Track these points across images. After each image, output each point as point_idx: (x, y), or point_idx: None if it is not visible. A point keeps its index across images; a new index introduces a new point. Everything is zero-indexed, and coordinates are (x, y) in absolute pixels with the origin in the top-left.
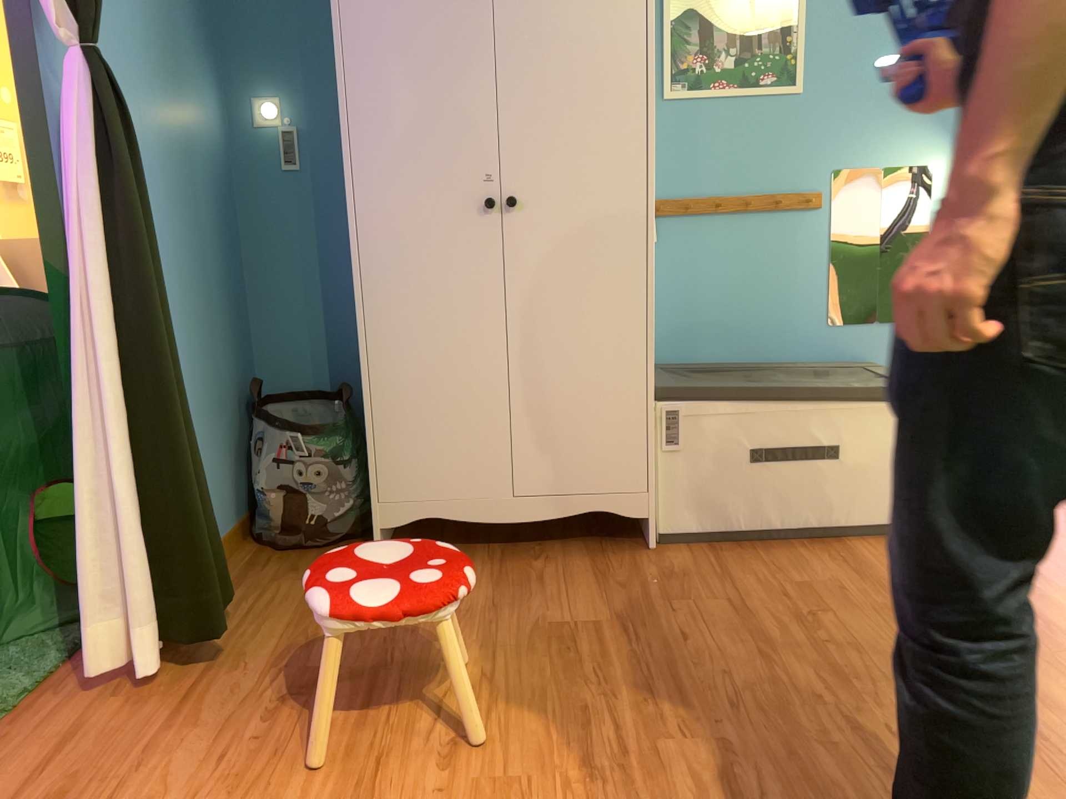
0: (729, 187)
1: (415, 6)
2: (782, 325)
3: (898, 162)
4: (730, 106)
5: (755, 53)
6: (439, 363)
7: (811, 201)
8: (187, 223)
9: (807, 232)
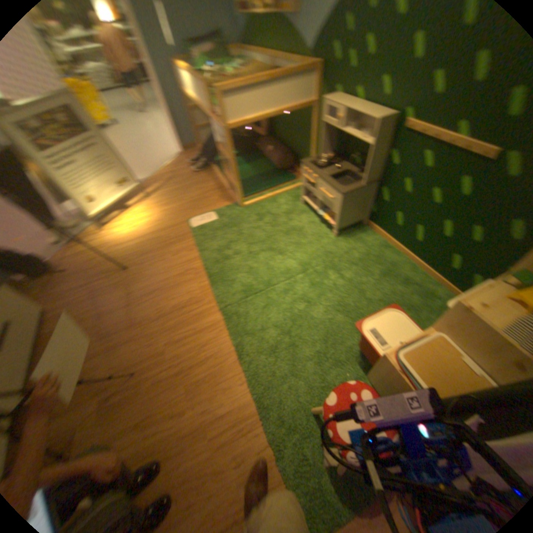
0: None
1: None
2: None
3: None
4: None
5: None
6: None
7: None
8: None
9: None
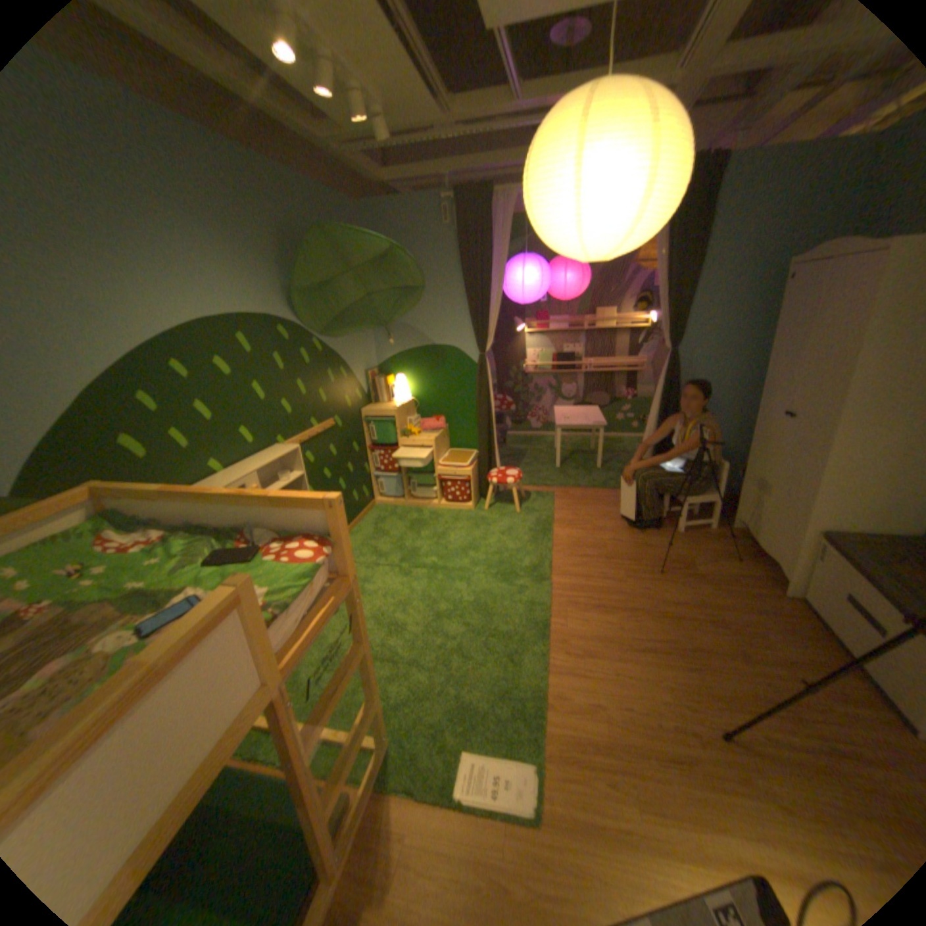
0: None
1: (794, 326)
2: None
3: None
4: None
5: None
6: (762, 471)
7: None
8: (748, 390)
9: None
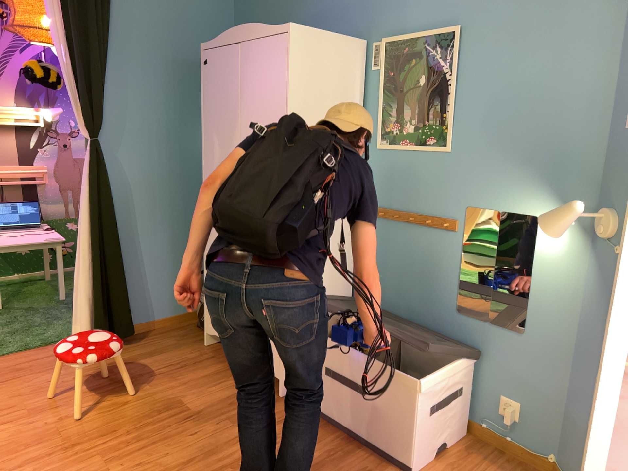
0: (407, 206)
1: (220, 110)
2: (429, 302)
3: (512, 209)
4: (411, 155)
5: (424, 124)
6: None
7: (445, 225)
8: (182, 188)
9: (448, 245)
